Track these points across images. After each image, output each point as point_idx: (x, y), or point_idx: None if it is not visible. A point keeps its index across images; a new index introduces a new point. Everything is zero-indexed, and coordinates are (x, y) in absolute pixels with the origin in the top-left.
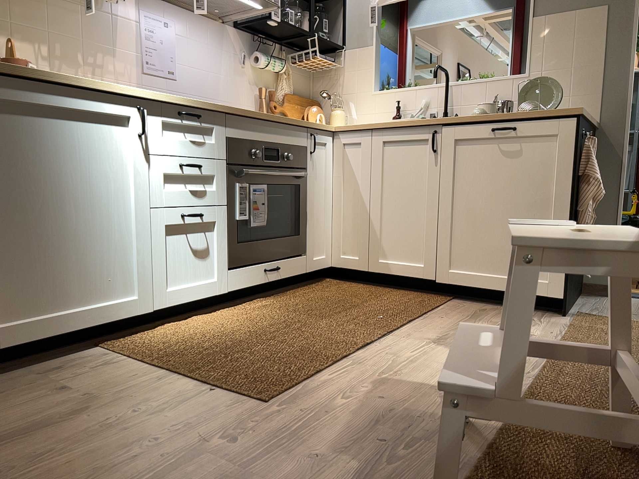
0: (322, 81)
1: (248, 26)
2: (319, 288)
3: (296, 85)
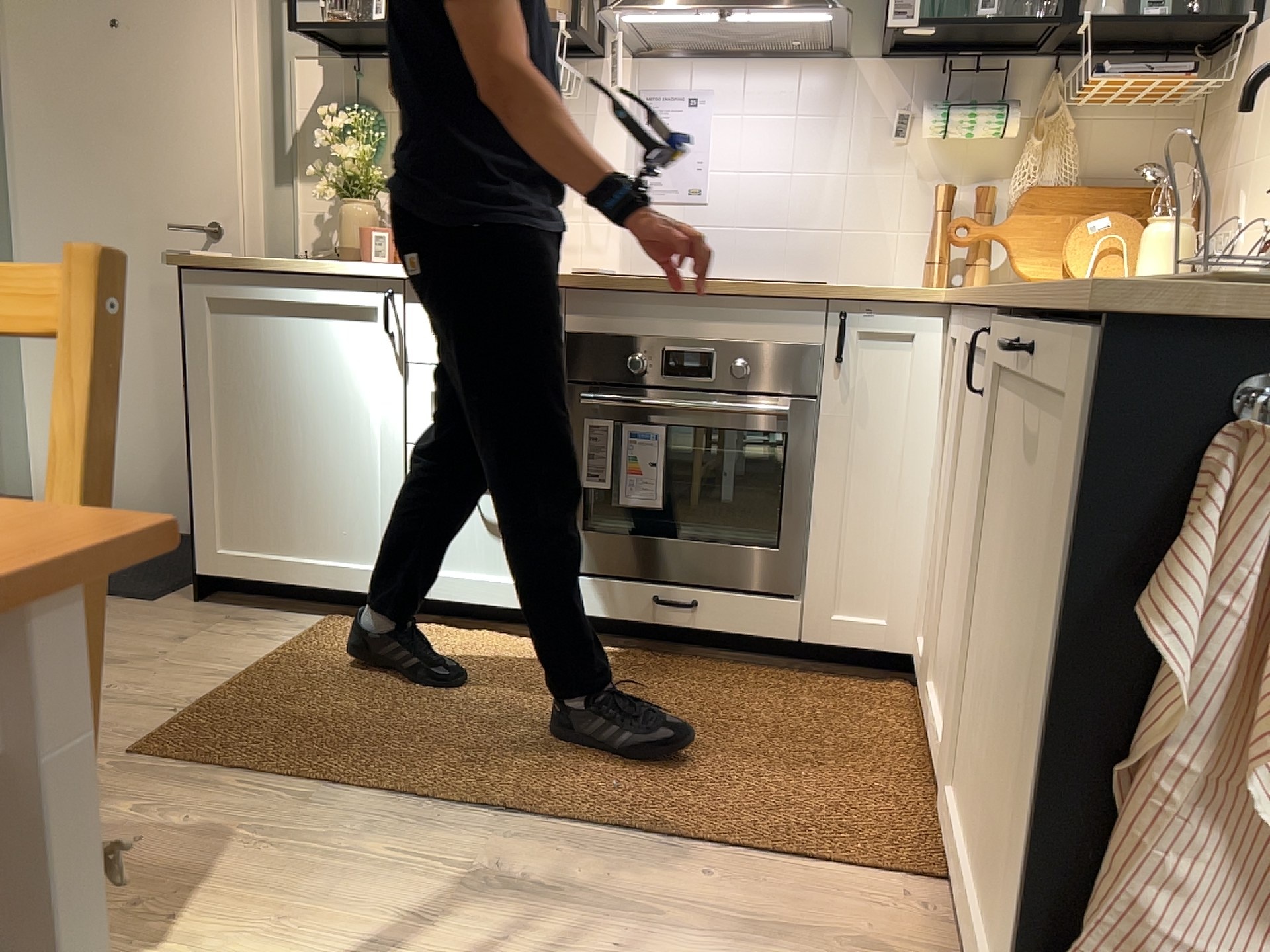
0: (1204, 134)
1: (899, 50)
2: (813, 690)
3: (1107, 158)
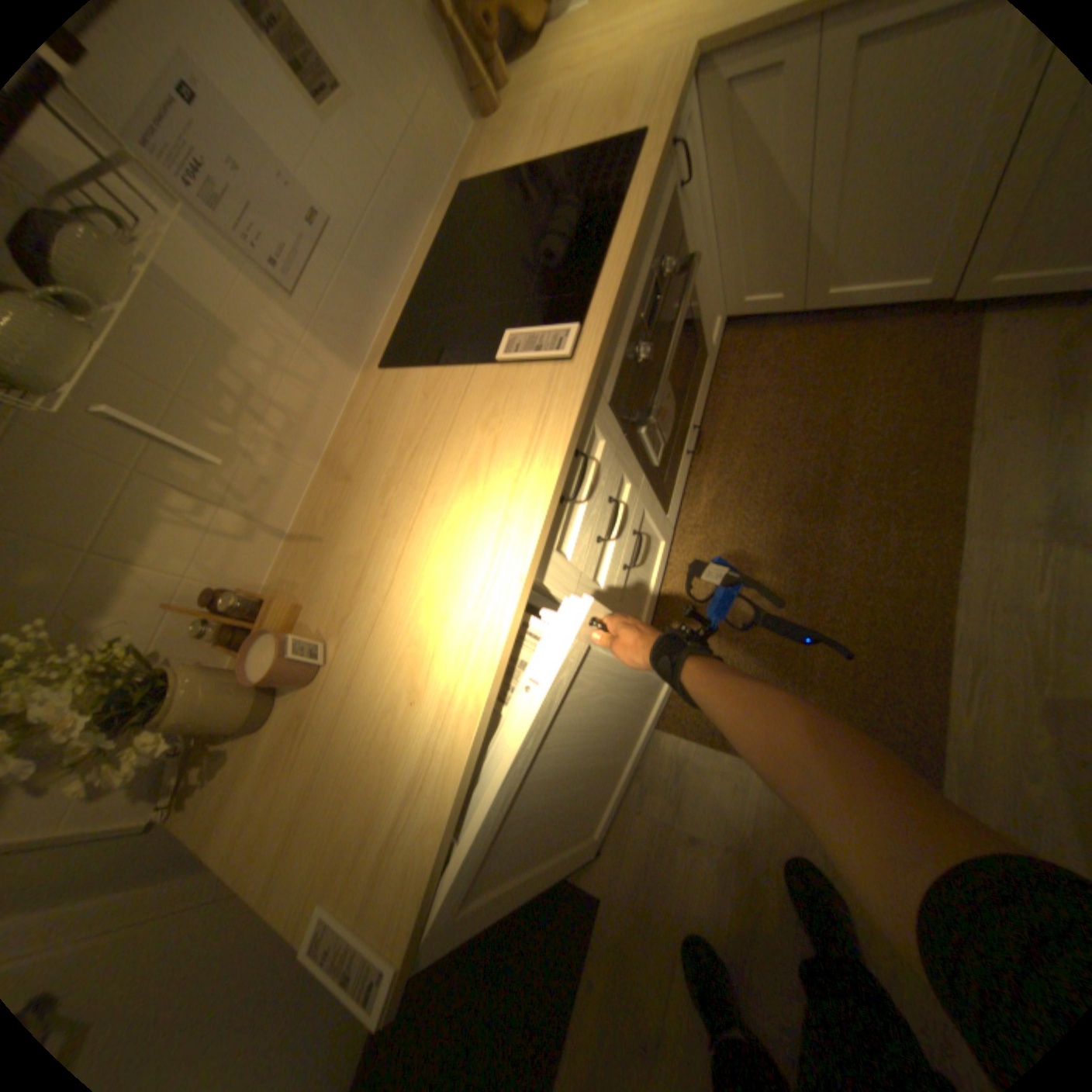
0: None
1: None
2: (734, 381)
3: None
